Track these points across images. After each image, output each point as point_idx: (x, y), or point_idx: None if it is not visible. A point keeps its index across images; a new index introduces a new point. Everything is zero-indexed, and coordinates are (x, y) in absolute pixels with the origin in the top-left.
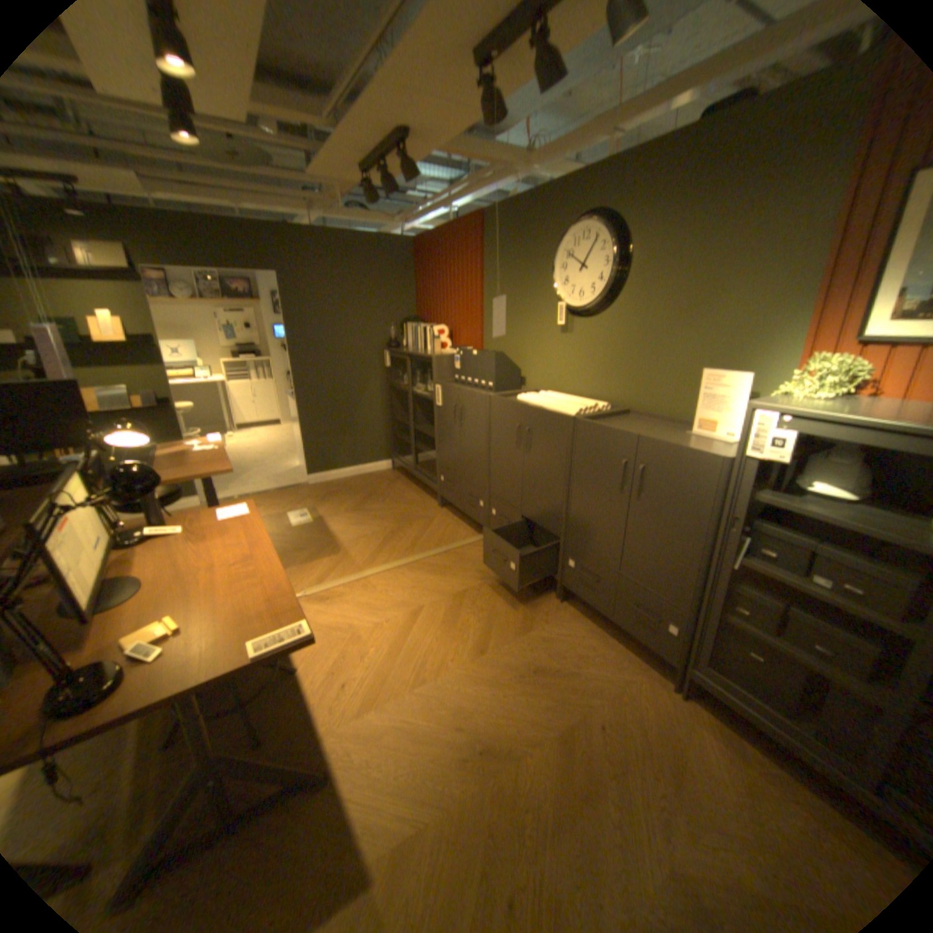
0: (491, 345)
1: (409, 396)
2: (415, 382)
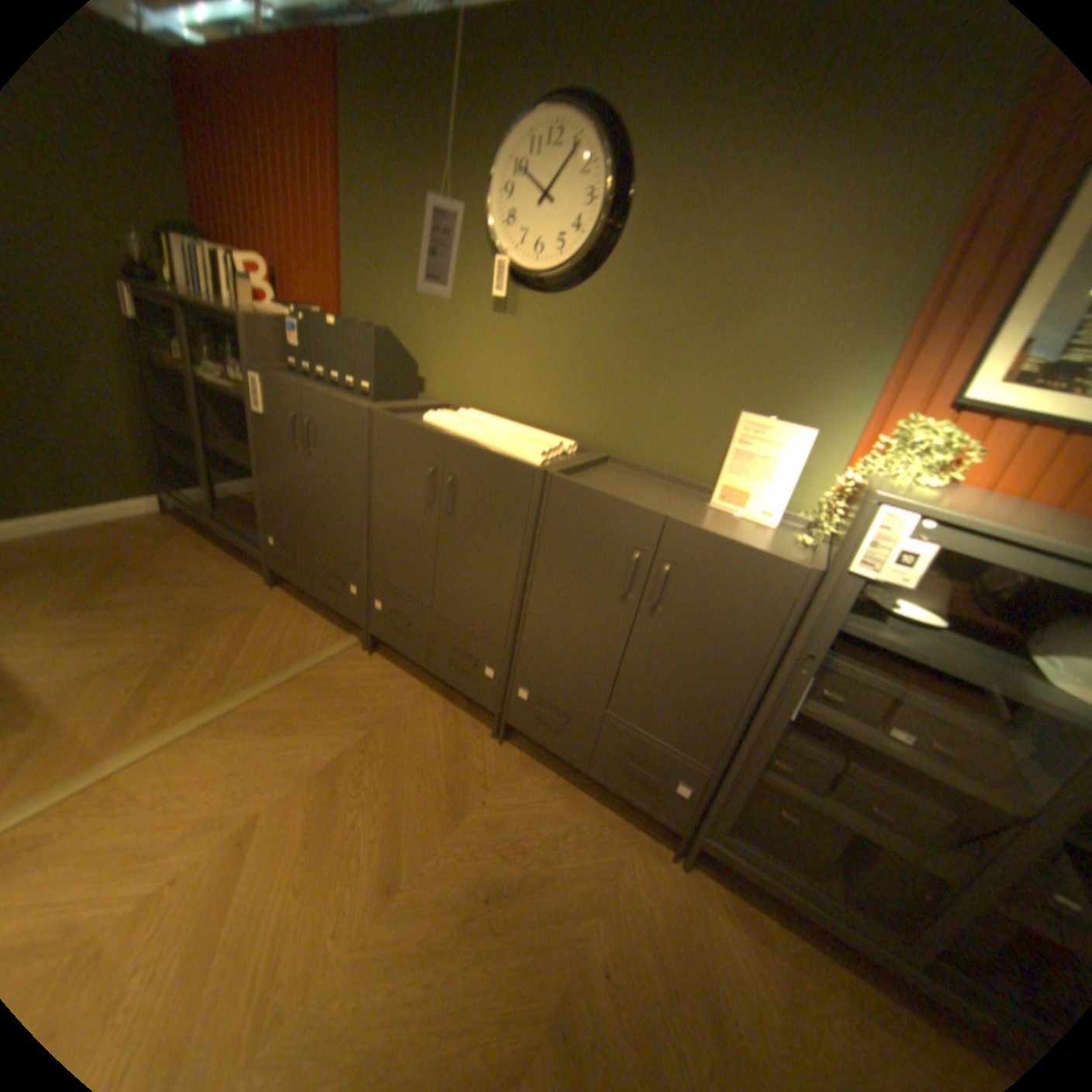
0: (357, 308)
1: (186, 379)
2: (198, 353)
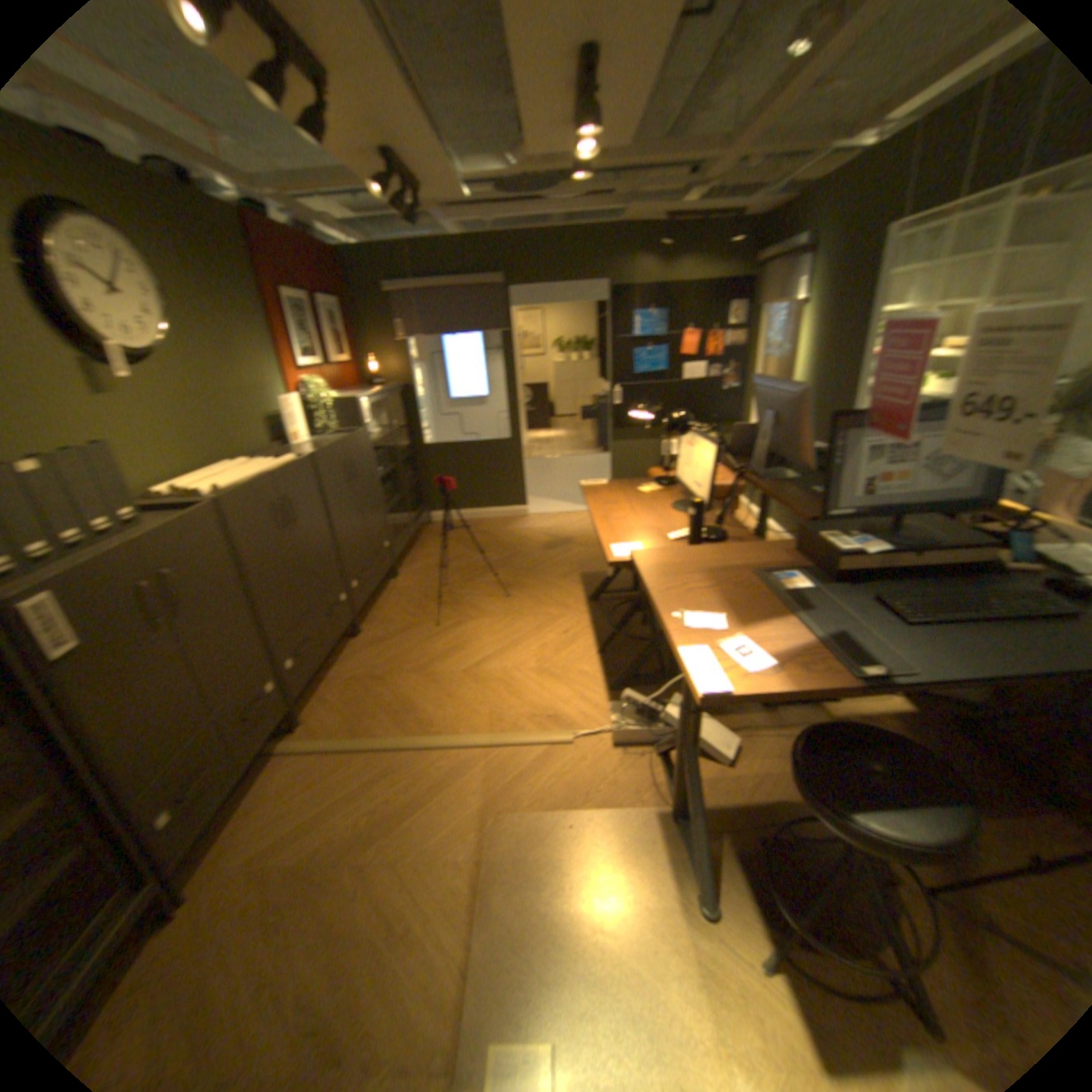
0: None
1: None
2: None
